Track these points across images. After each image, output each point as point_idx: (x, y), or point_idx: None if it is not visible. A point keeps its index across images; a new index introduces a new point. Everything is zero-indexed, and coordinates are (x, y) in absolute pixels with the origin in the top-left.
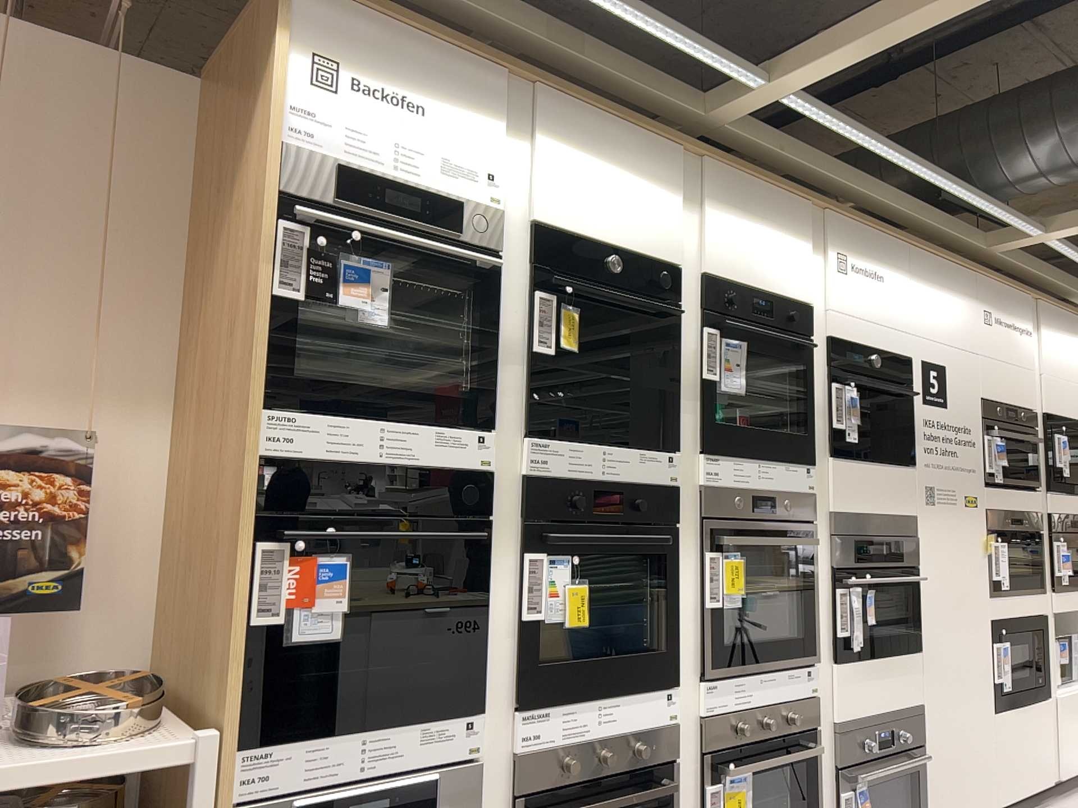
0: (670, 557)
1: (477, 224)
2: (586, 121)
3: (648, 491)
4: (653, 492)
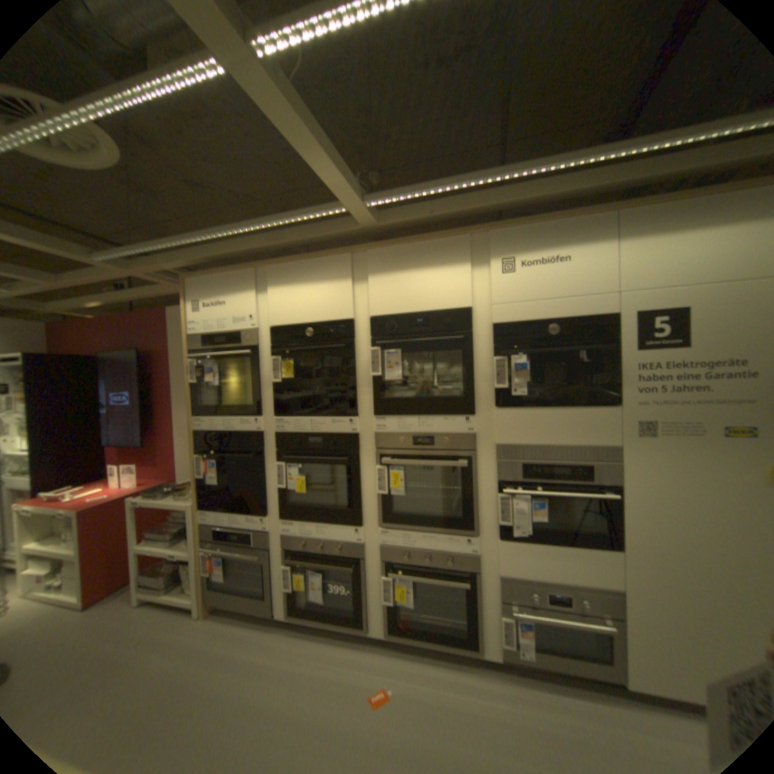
0: (357, 472)
1: (243, 335)
2: (291, 263)
3: (339, 439)
4: (343, 440)
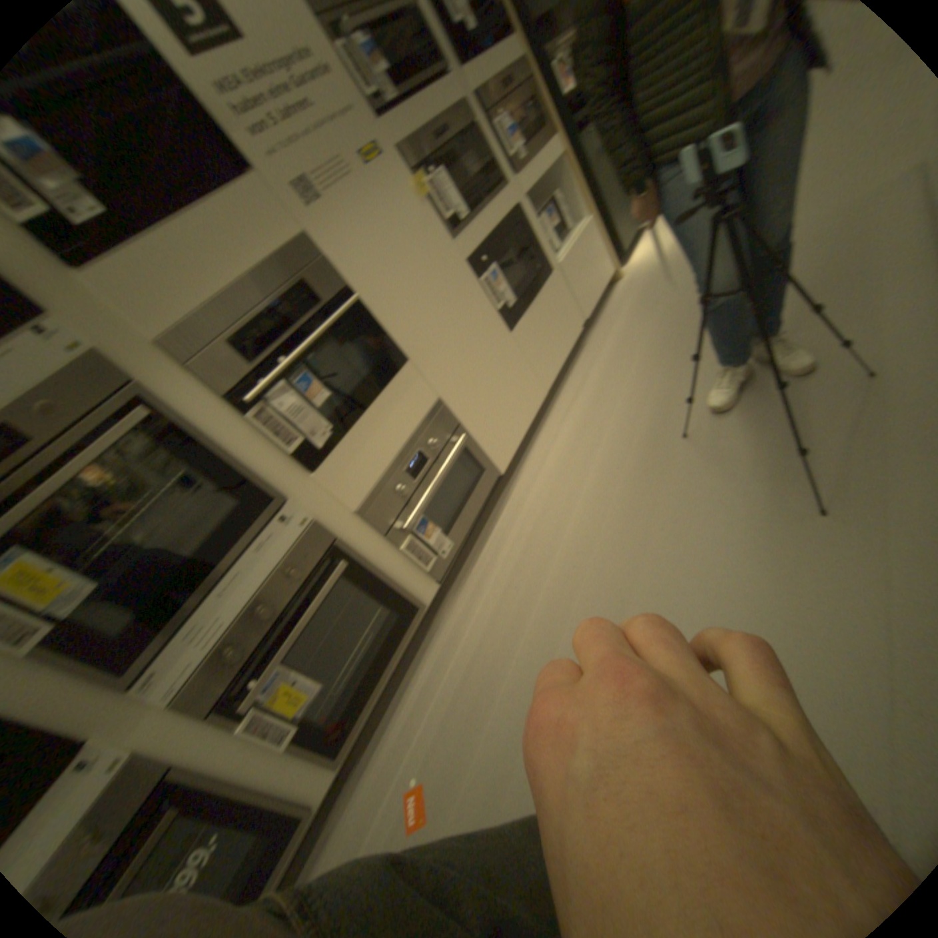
0: None
1: None
2: None
3: None
4: None
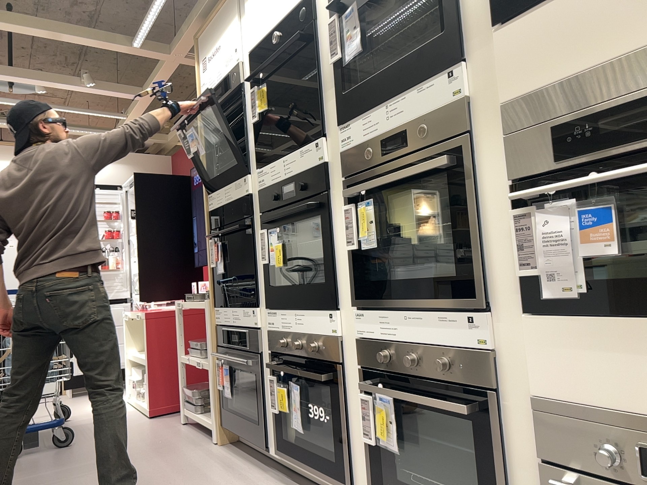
0: (327, 220)
1: (231, 77)
2: None
3: (307, 176)
4: (311, 175)
